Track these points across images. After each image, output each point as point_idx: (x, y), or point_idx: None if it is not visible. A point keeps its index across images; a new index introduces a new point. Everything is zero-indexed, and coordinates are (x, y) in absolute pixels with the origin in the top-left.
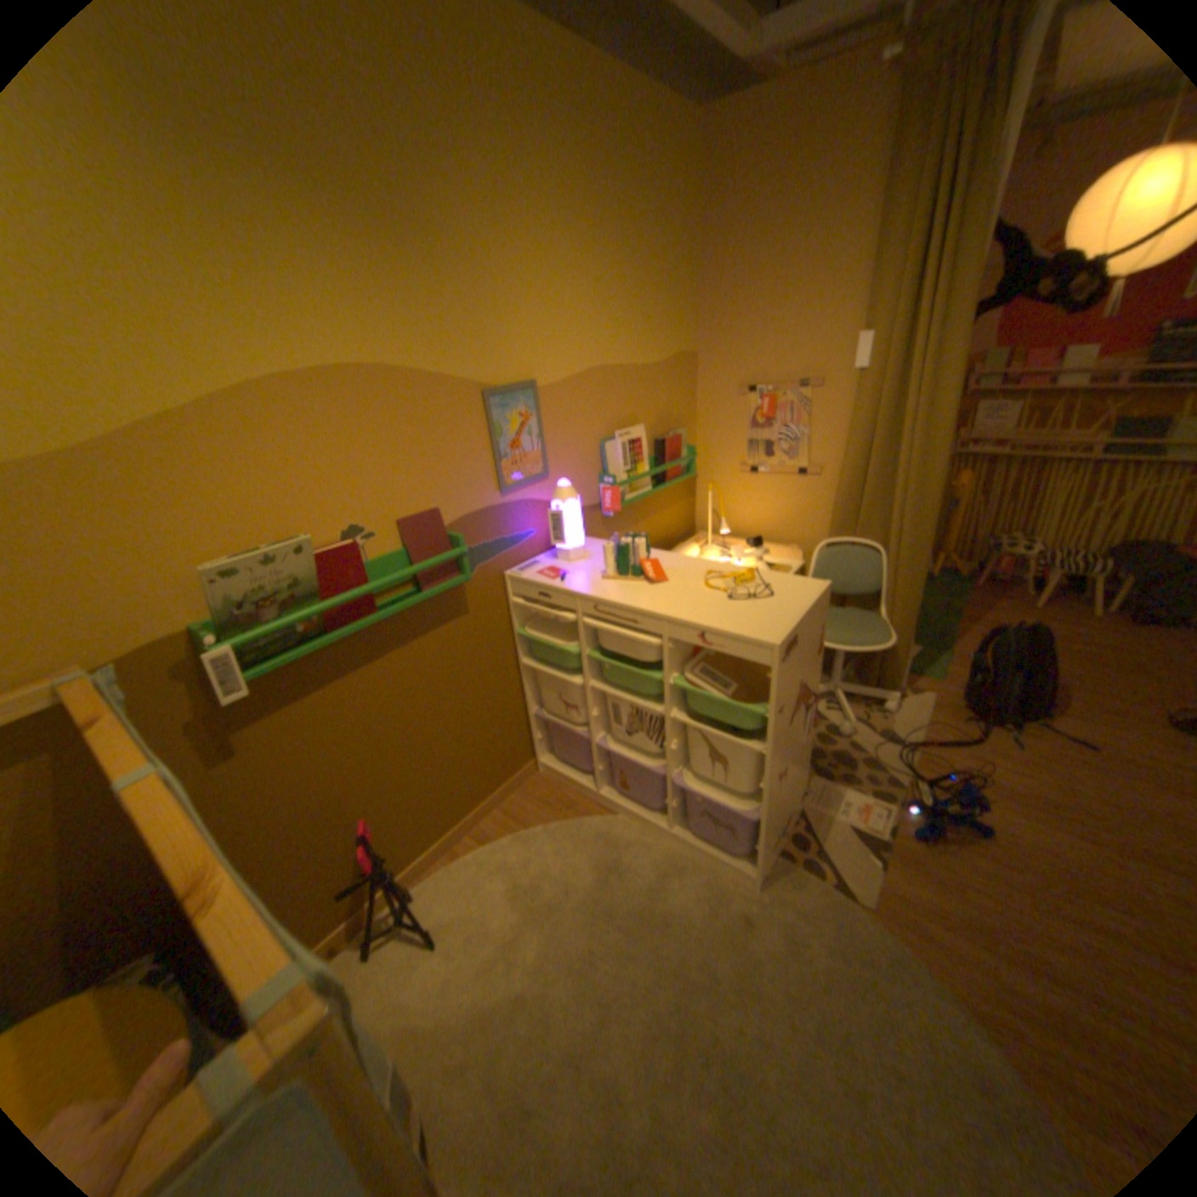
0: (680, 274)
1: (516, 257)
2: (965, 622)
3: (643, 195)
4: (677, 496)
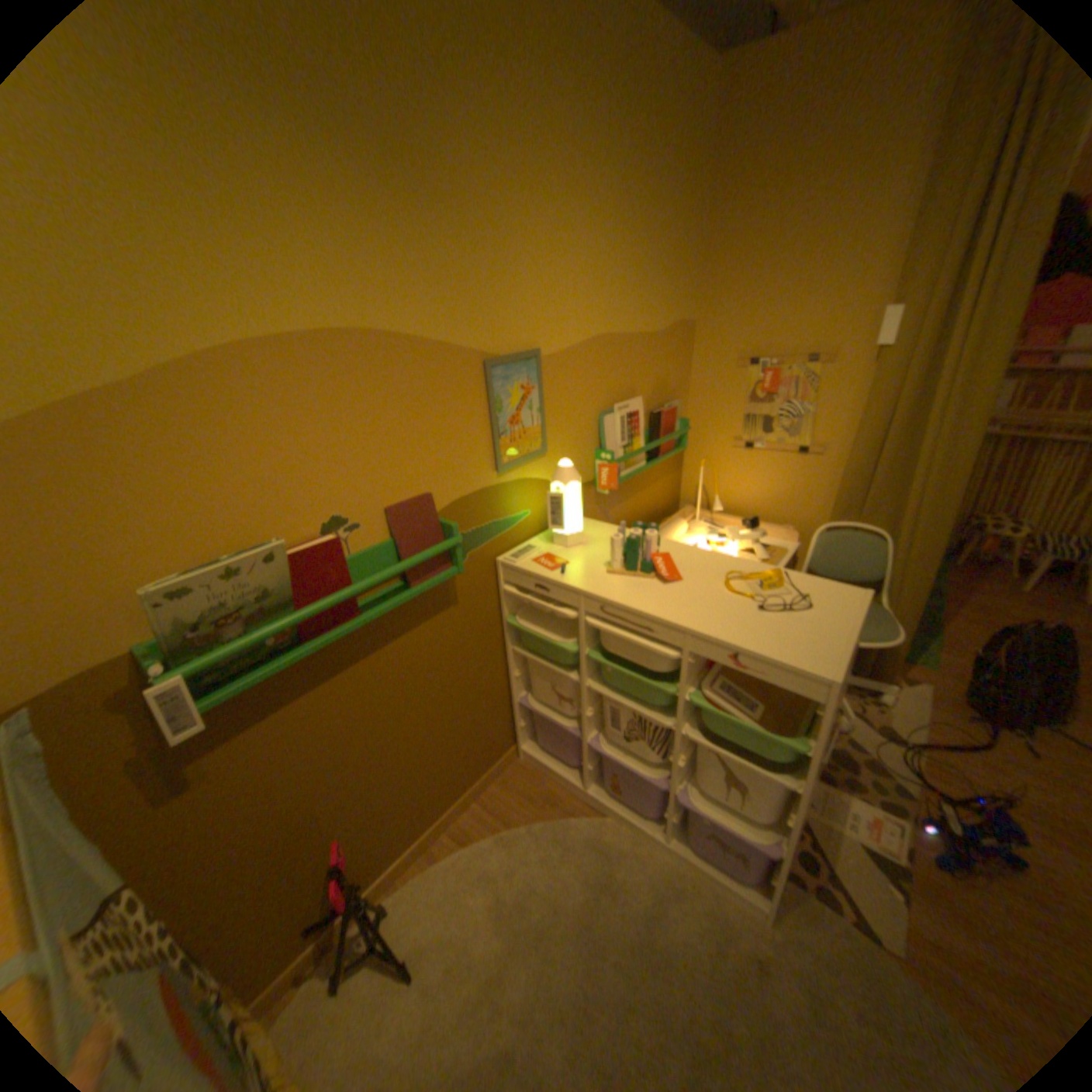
0: (687, 237)
1: (528, 208)
2: (950, 605)
3: (659, 147)
4: (666, 469)
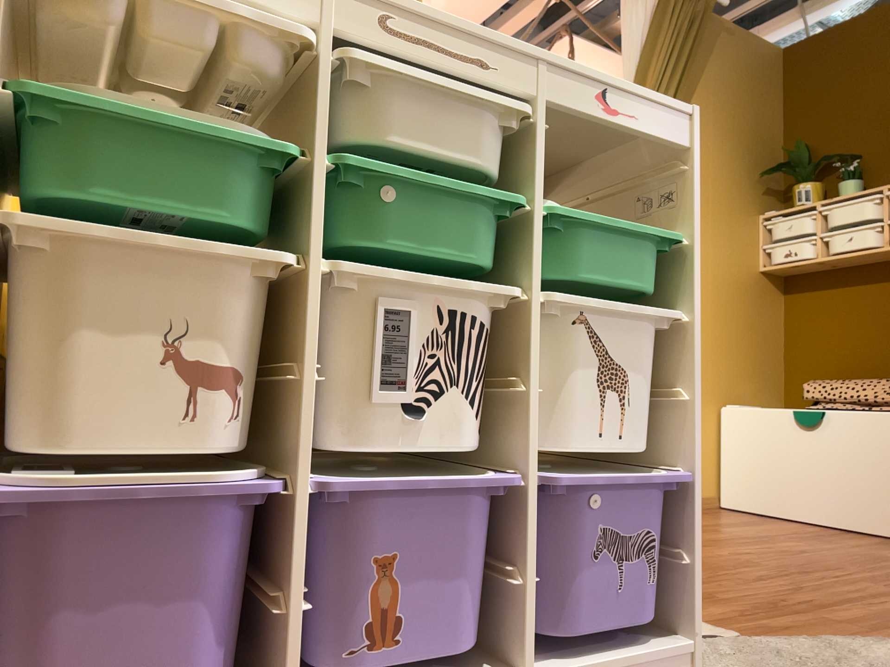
0: None
1: None
2: None
3: None
4: None
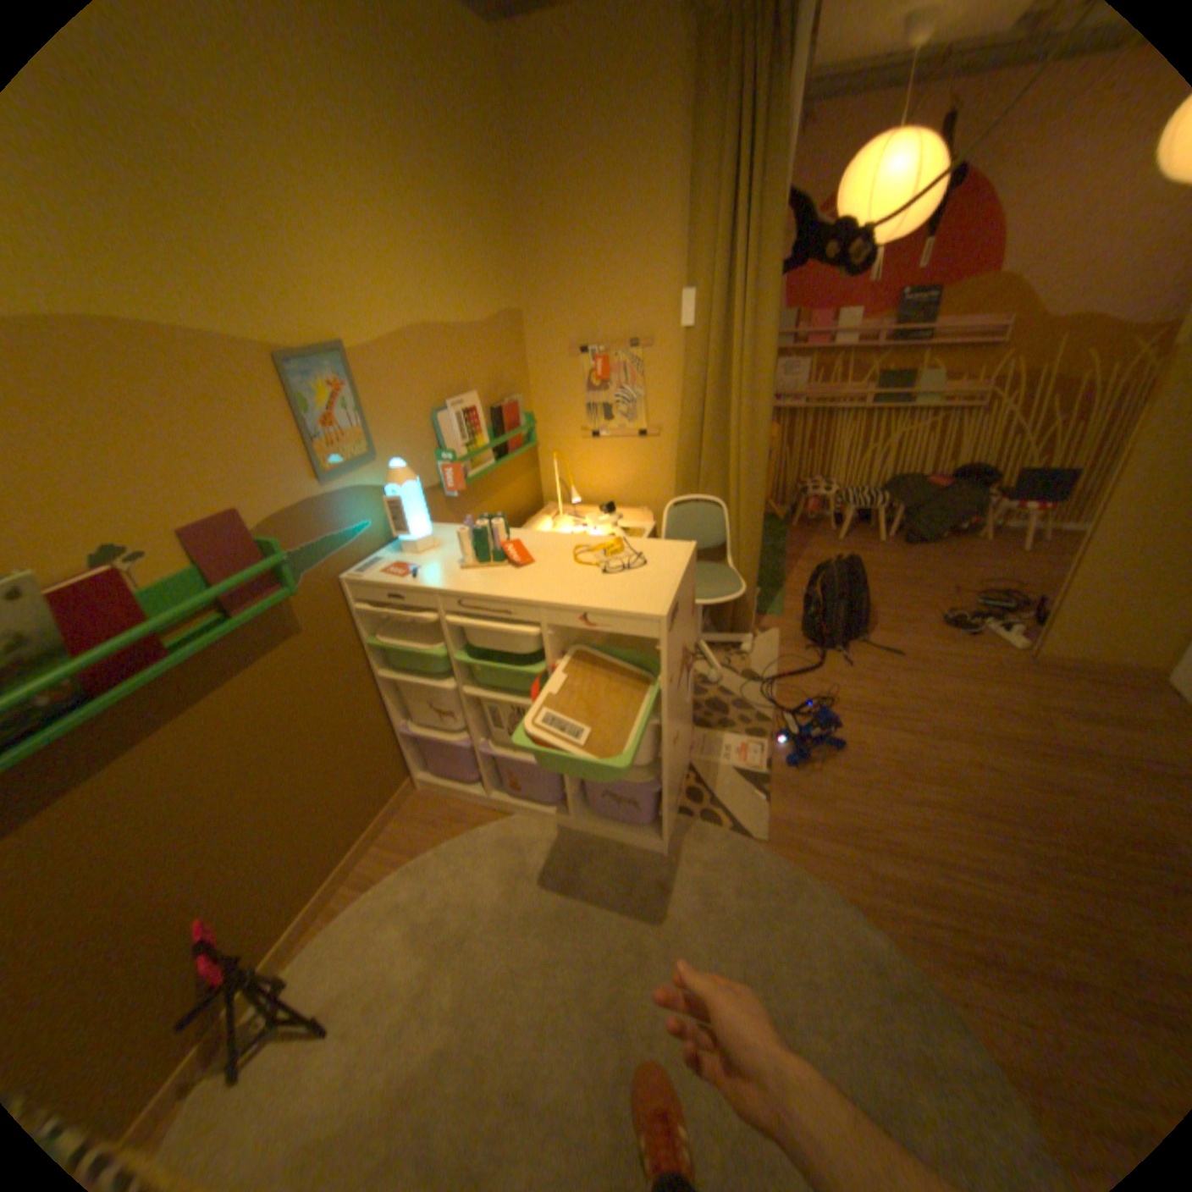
0: (493, 223)
1: (292, 181)
2: (788, 560)
3: (440, 123)
4: (521, 468)
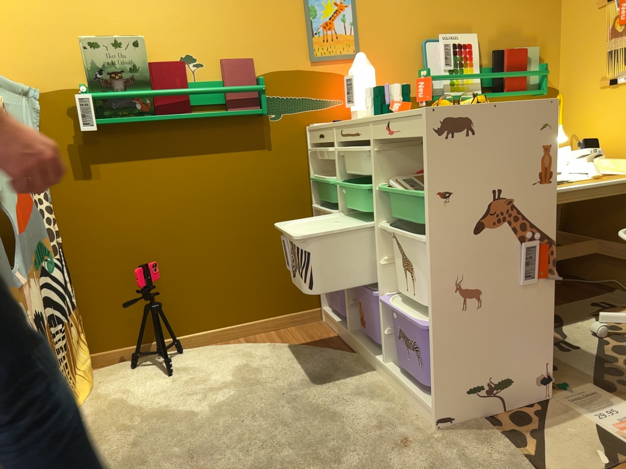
0: None
1: None
2: None
3: None
4: None
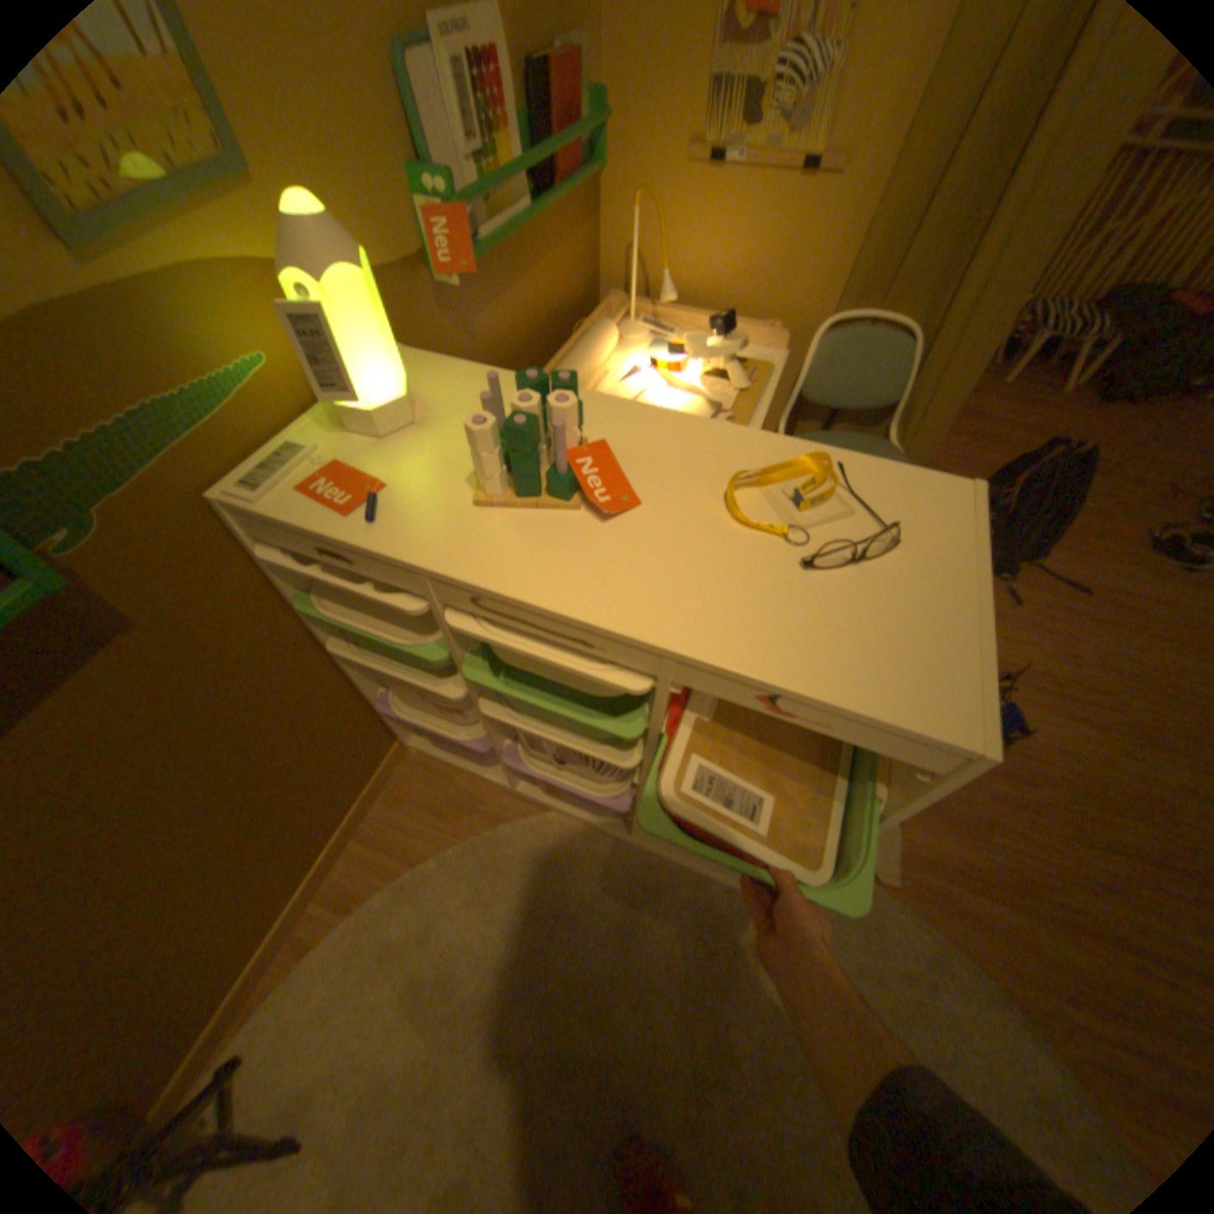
0: None
1: None
2: None
3: None
4: (572, 216)
